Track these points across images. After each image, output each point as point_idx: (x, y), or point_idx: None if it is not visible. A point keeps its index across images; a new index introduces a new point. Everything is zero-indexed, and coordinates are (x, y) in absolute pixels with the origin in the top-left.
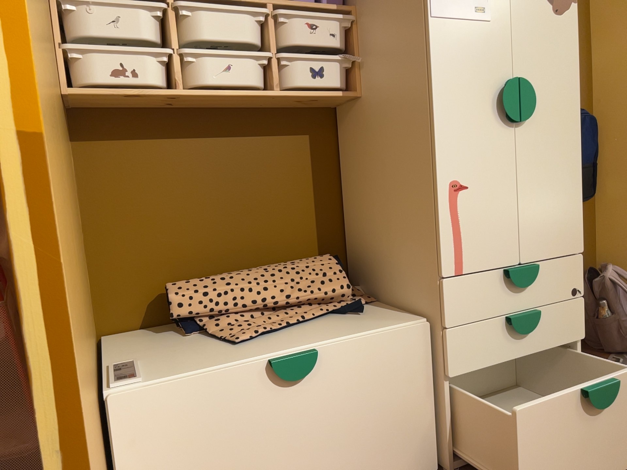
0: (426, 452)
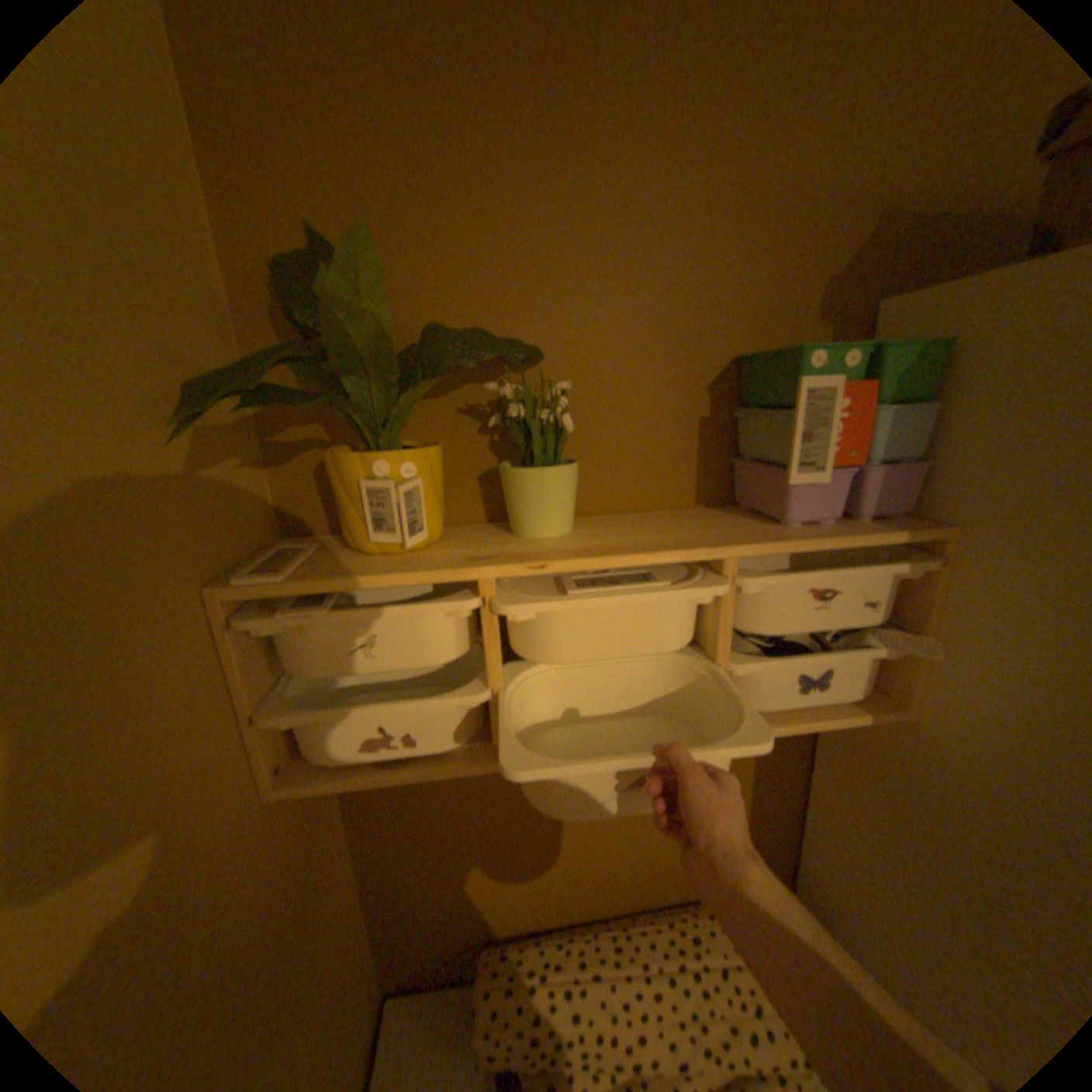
0: None
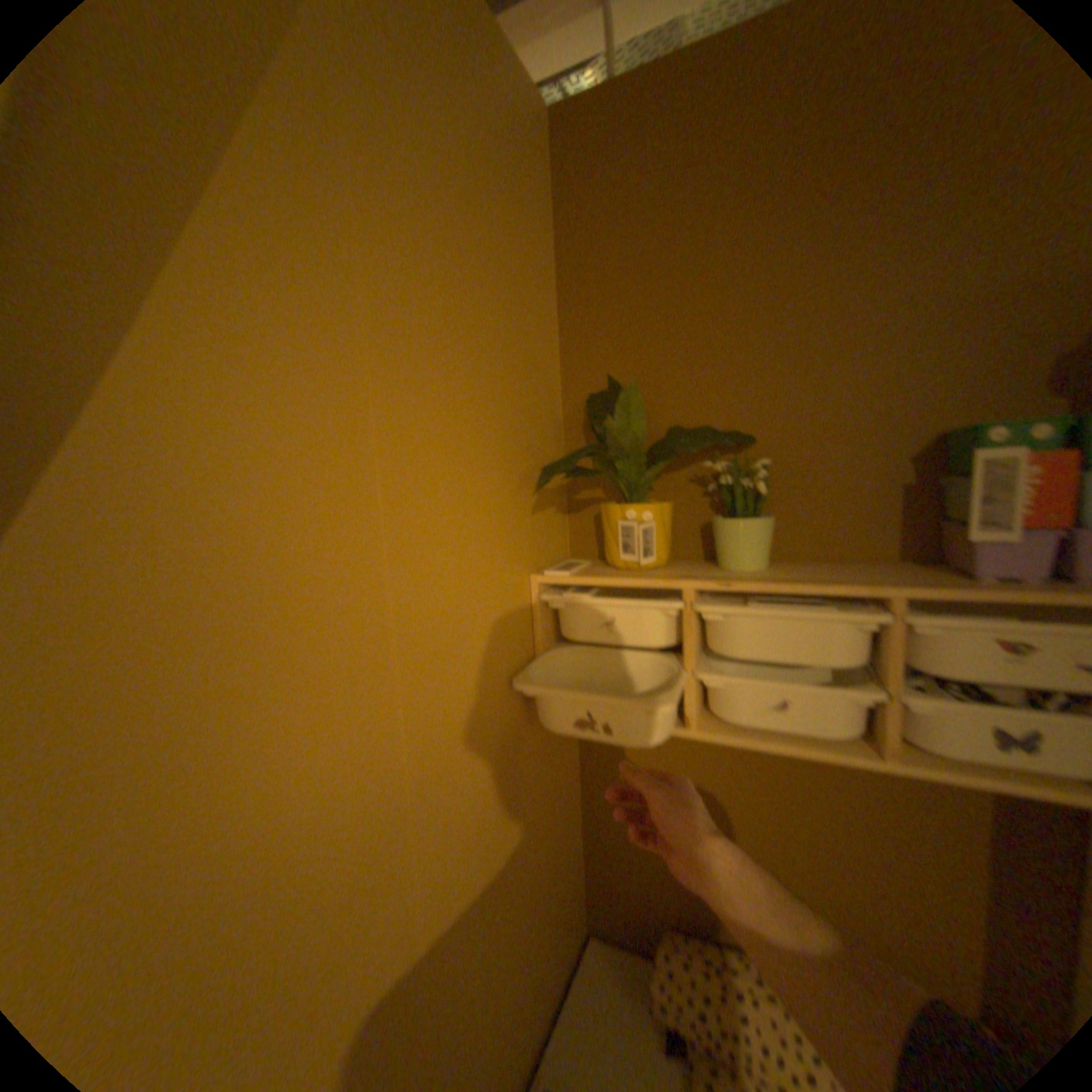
0: None
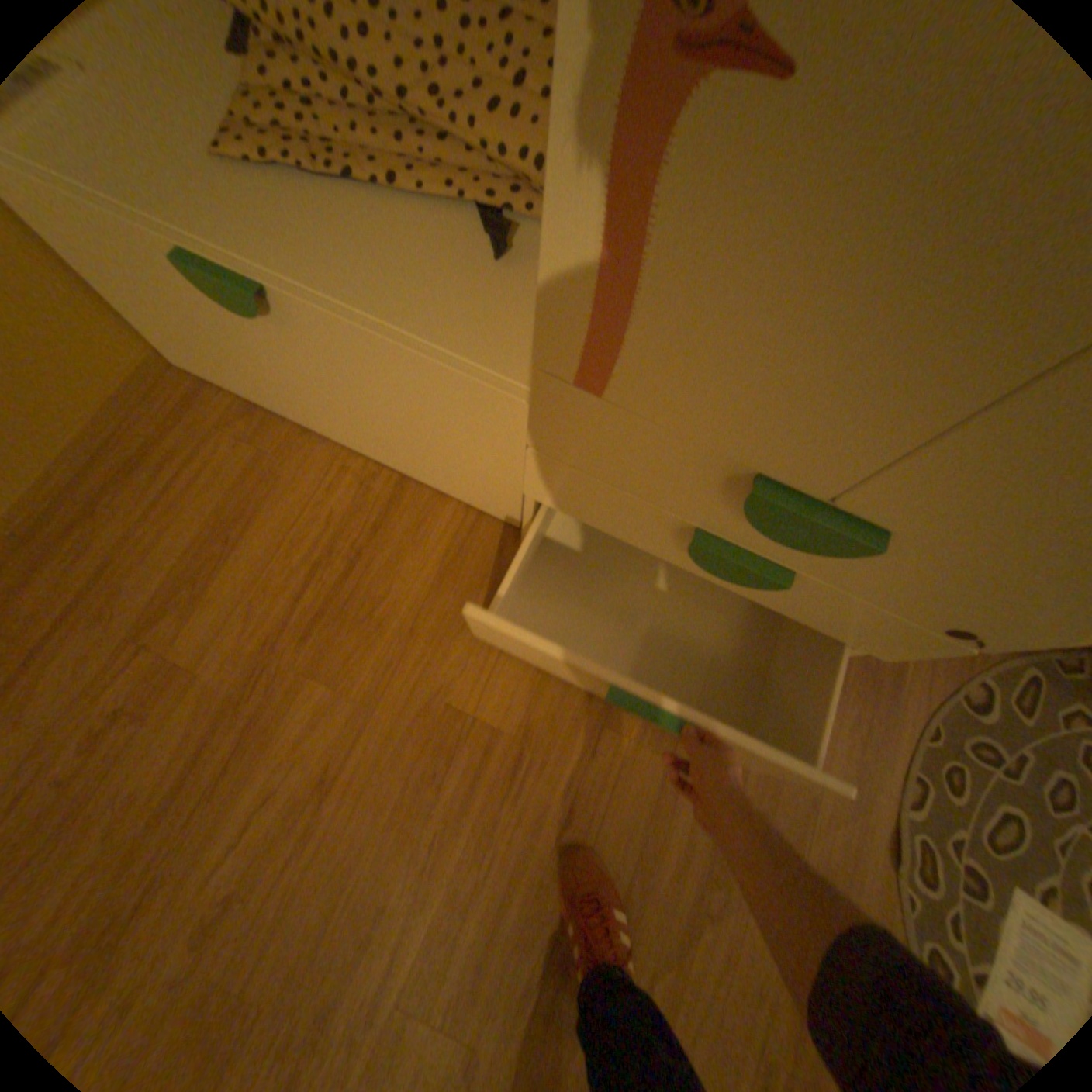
0: (502, 507)
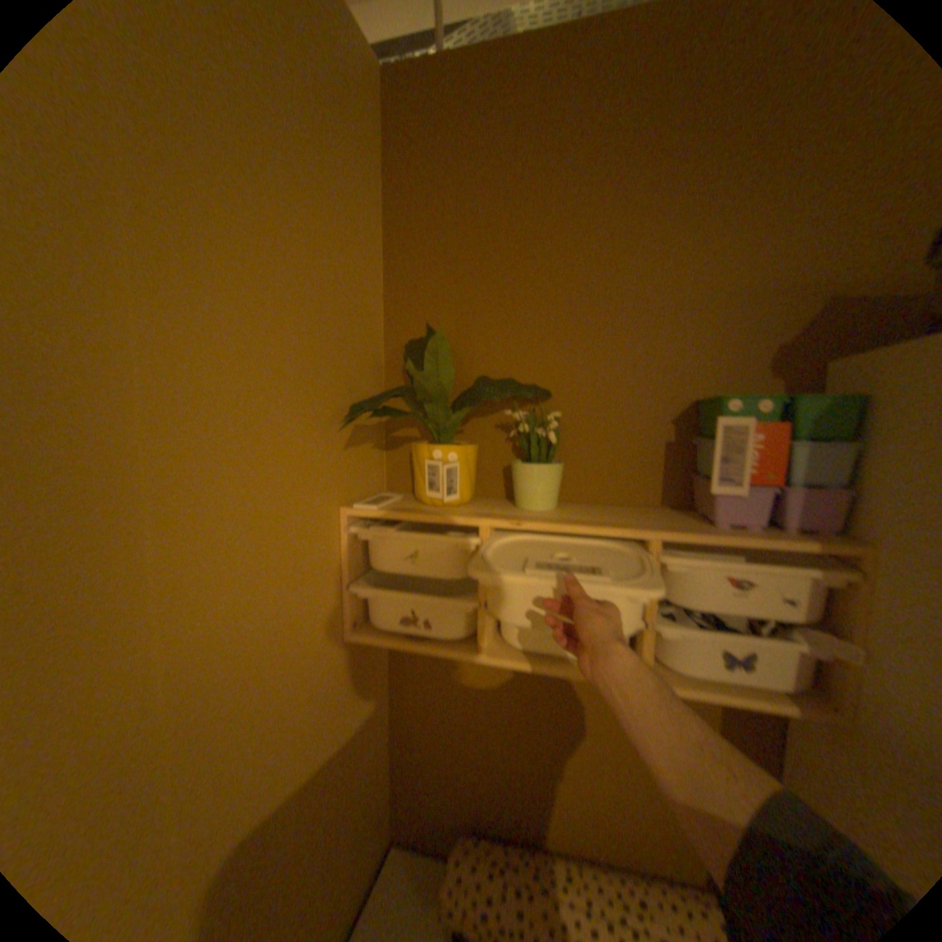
0: None
